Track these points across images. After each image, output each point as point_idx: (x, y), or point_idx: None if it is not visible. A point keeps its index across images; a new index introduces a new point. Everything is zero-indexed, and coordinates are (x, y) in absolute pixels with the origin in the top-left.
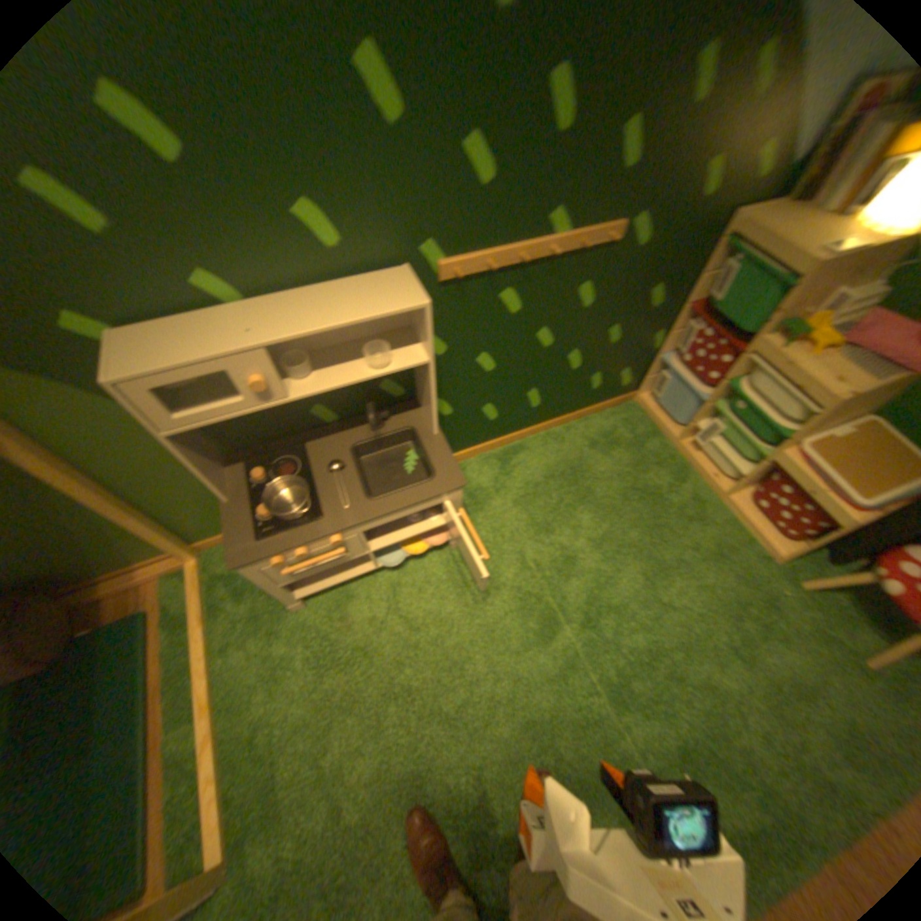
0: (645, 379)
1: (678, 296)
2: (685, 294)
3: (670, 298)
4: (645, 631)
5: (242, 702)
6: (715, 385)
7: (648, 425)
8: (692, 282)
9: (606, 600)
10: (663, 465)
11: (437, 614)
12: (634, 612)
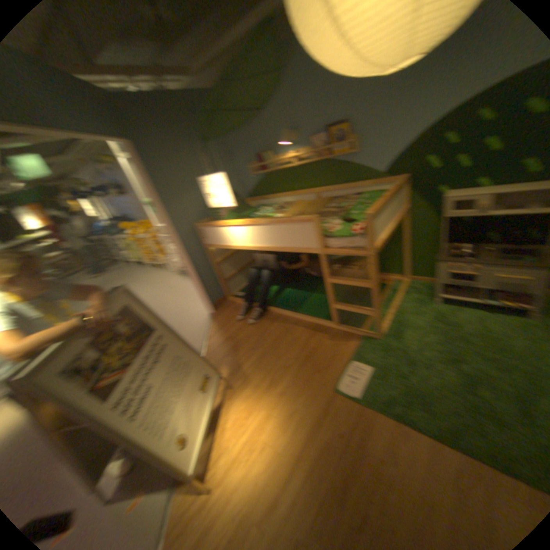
0: None
1: None
2: None
3: None
4: None
5: (406, 314)
6: None
7: None
8: None
9: None
10: None
11: (503, 333)
12: None
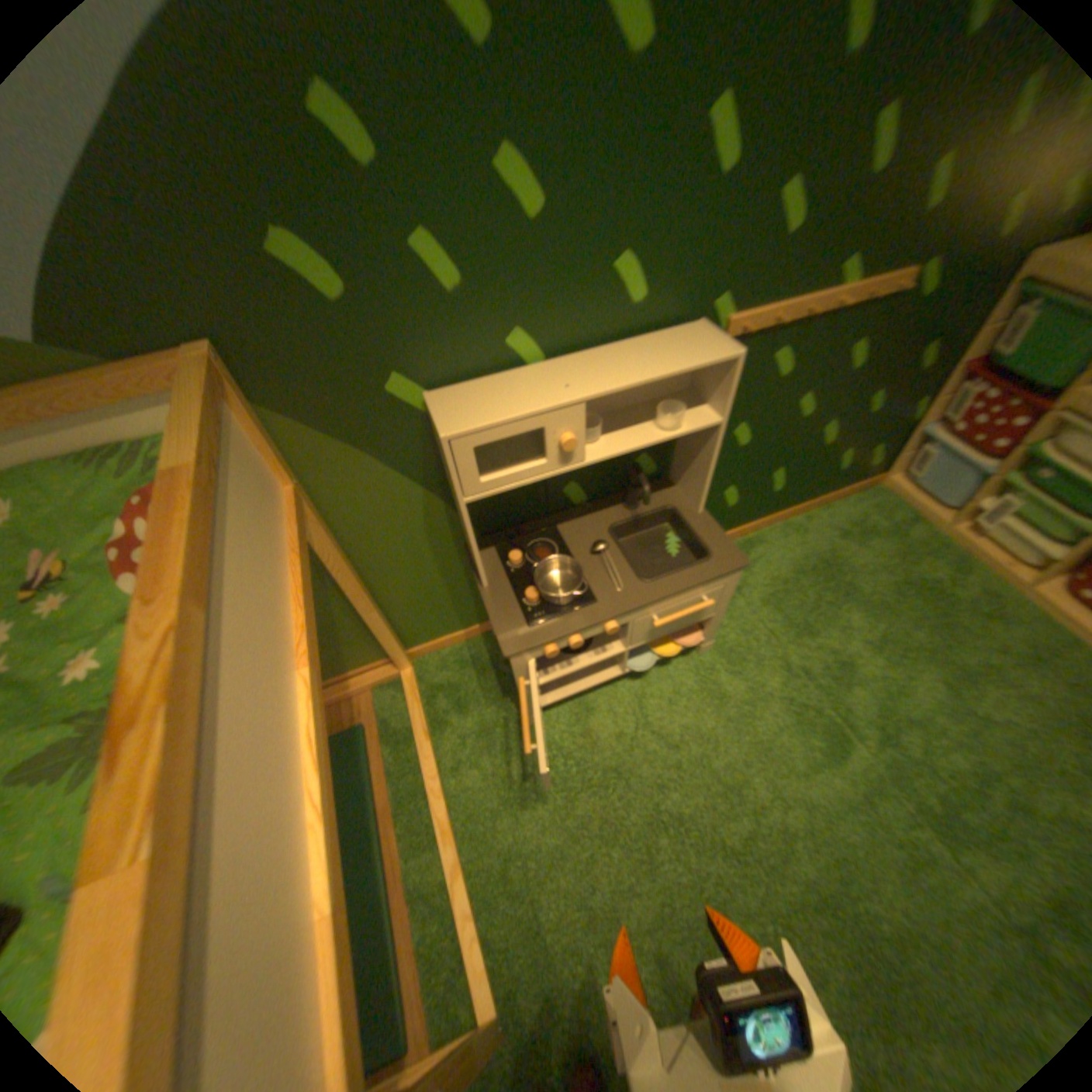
0: (897, 458)
1: (950, 356)
2: (958, 353)
3: (941, 359)
4: (962, 751)
5: (485, 830)
6: (1002, 455)
7: (905, 512)
8: (967, 339)
9: (902, 714)
10: (935, 555)
11: (694, 730)
12: (942, 727)
